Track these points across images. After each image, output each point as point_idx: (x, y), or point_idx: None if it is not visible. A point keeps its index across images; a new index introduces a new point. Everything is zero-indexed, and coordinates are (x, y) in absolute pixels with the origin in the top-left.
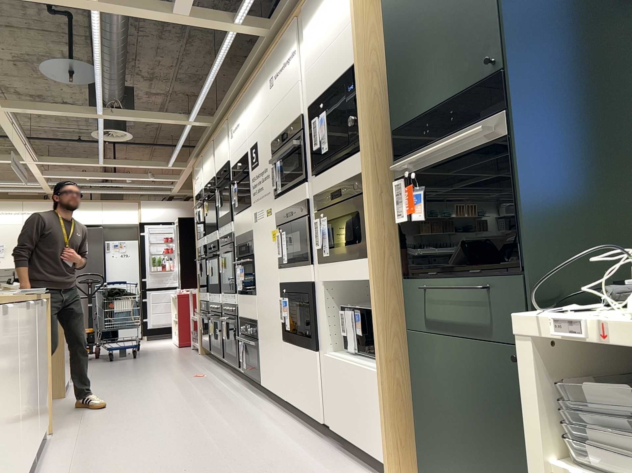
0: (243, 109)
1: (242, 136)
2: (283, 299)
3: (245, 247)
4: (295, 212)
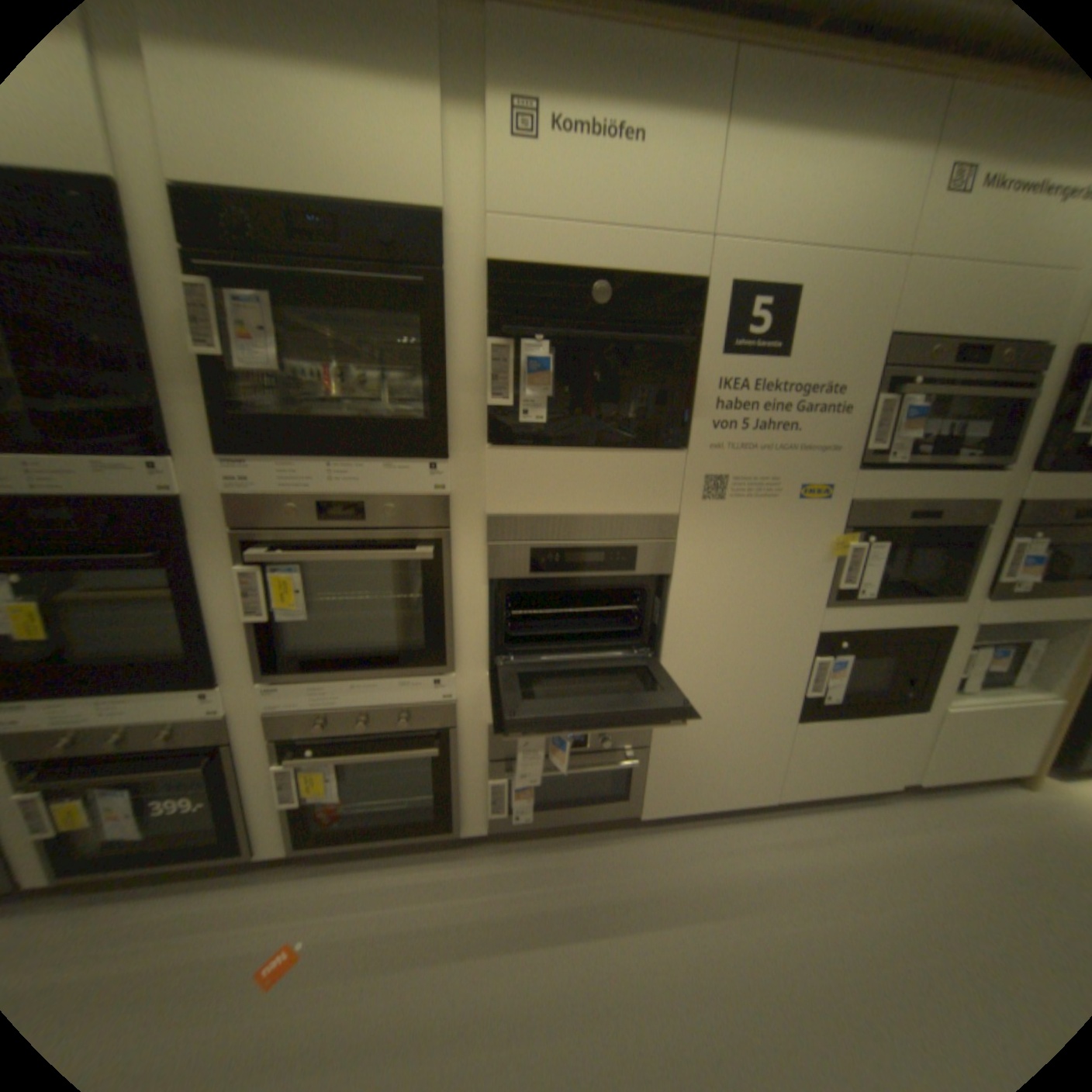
0: (716, 107)
1: (666, 199)
2: (835, 658)
3: (603, 555)
4: (953, 516)
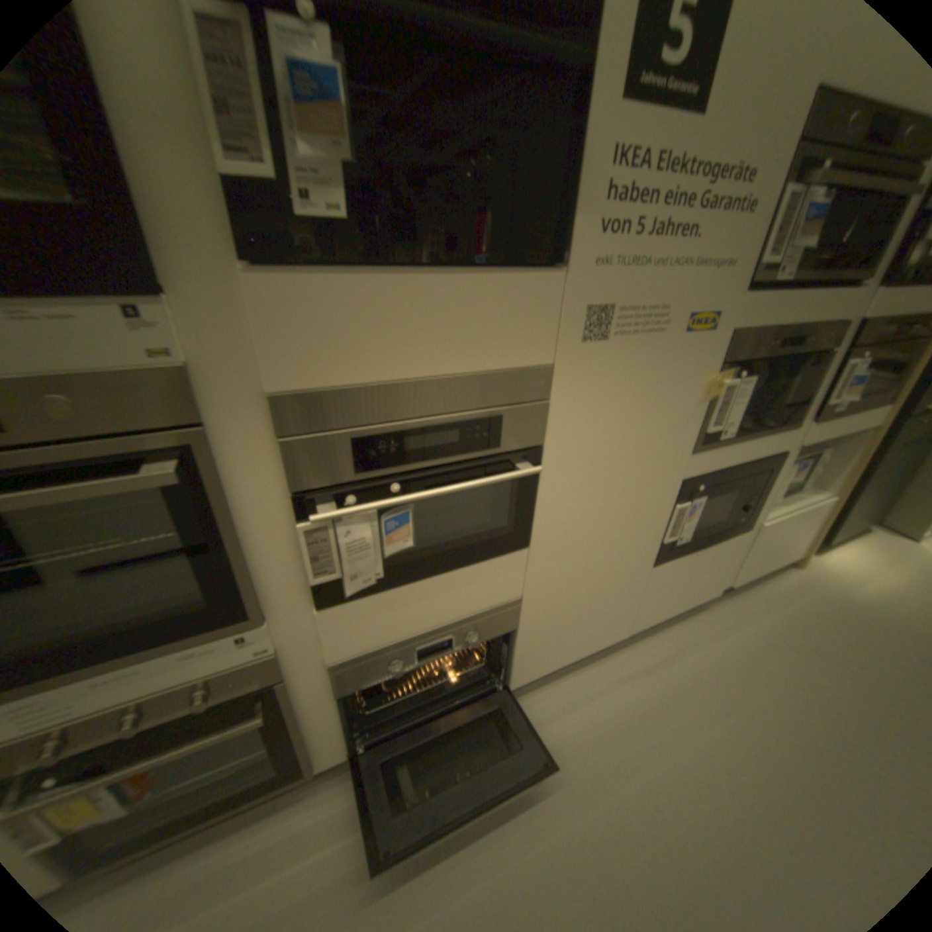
0: None
1: None
2: (692, 502)
3: (459, 432)
4: (814, 341)
